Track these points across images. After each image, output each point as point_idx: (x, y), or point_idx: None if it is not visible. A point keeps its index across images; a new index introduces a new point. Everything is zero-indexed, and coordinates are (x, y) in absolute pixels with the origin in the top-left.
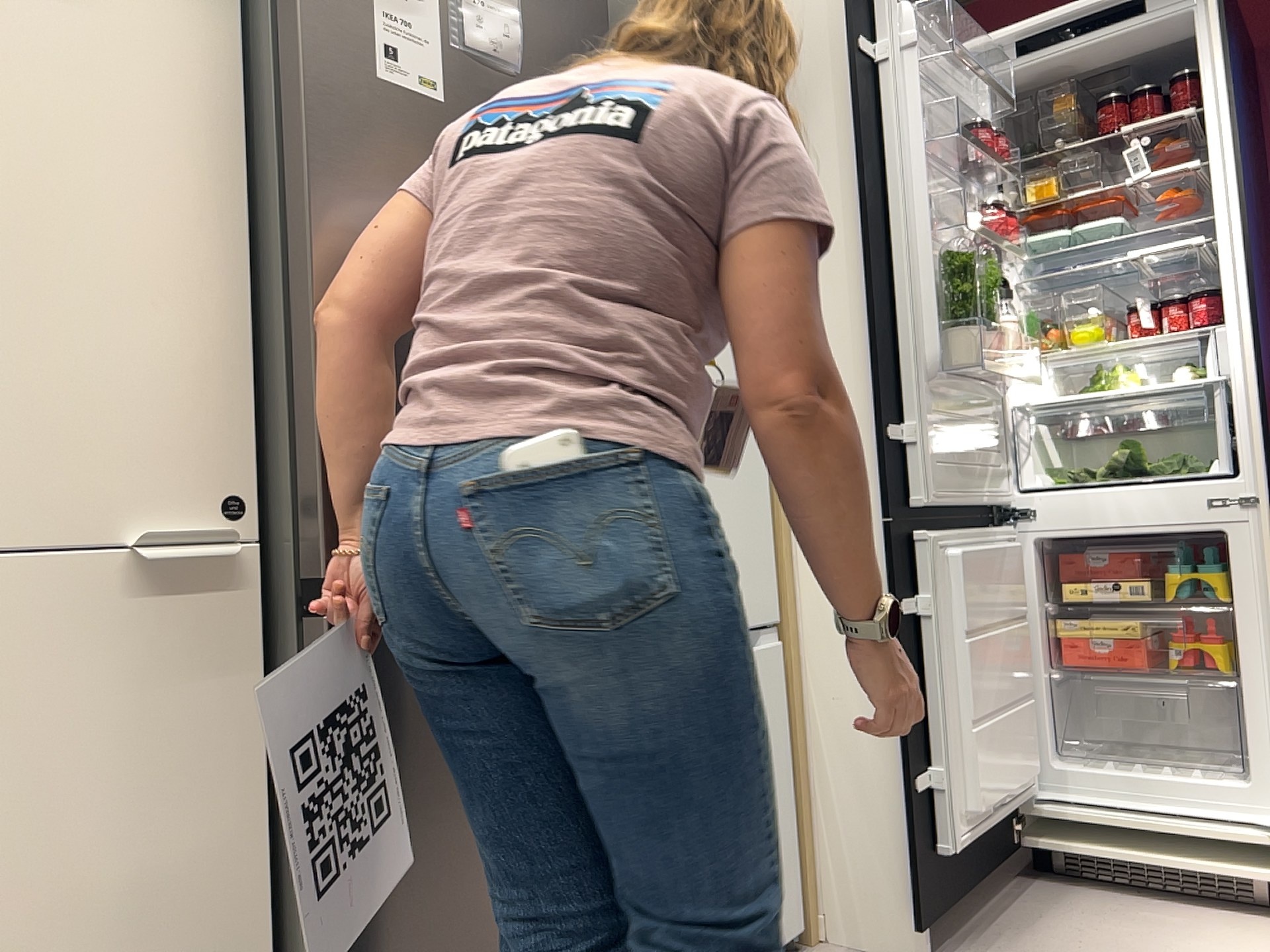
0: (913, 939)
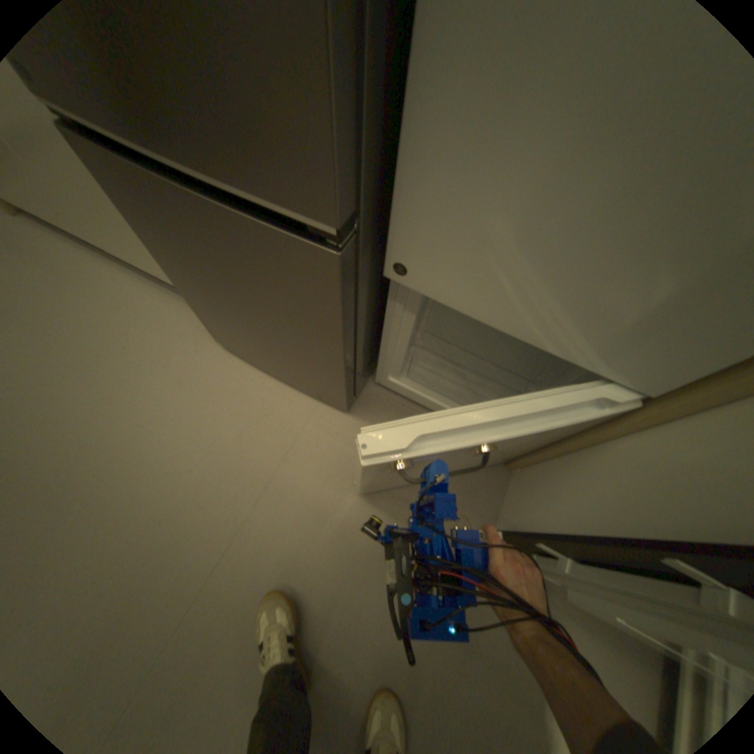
0: (500, 526)
